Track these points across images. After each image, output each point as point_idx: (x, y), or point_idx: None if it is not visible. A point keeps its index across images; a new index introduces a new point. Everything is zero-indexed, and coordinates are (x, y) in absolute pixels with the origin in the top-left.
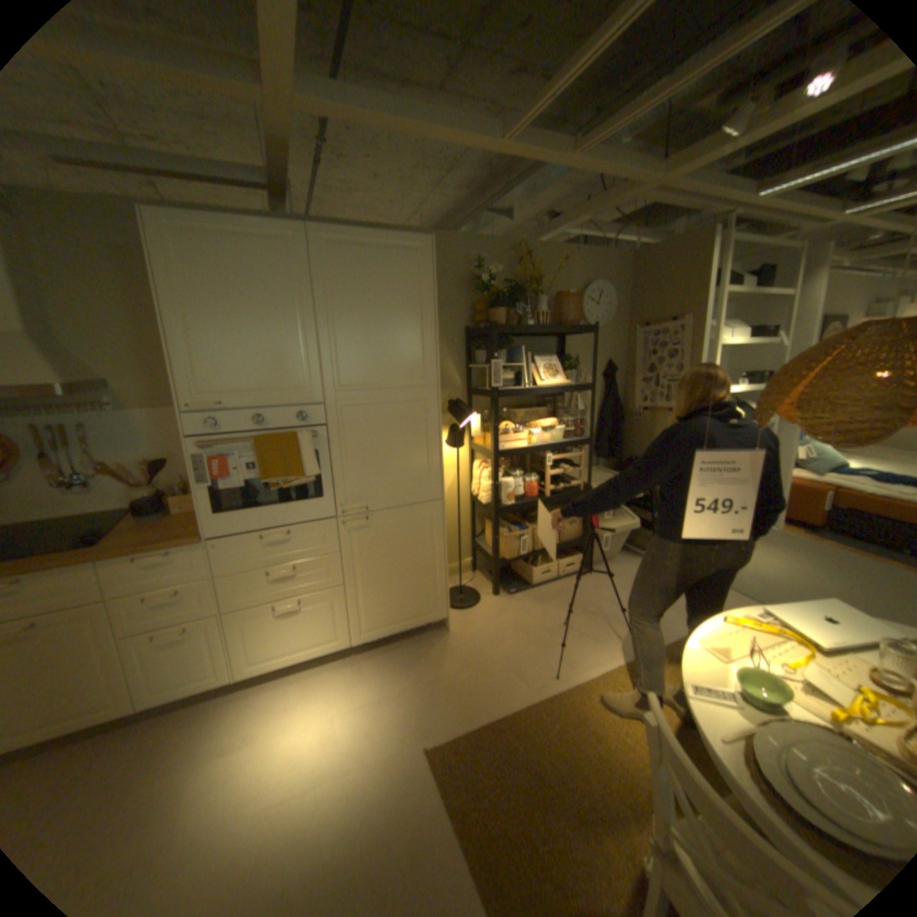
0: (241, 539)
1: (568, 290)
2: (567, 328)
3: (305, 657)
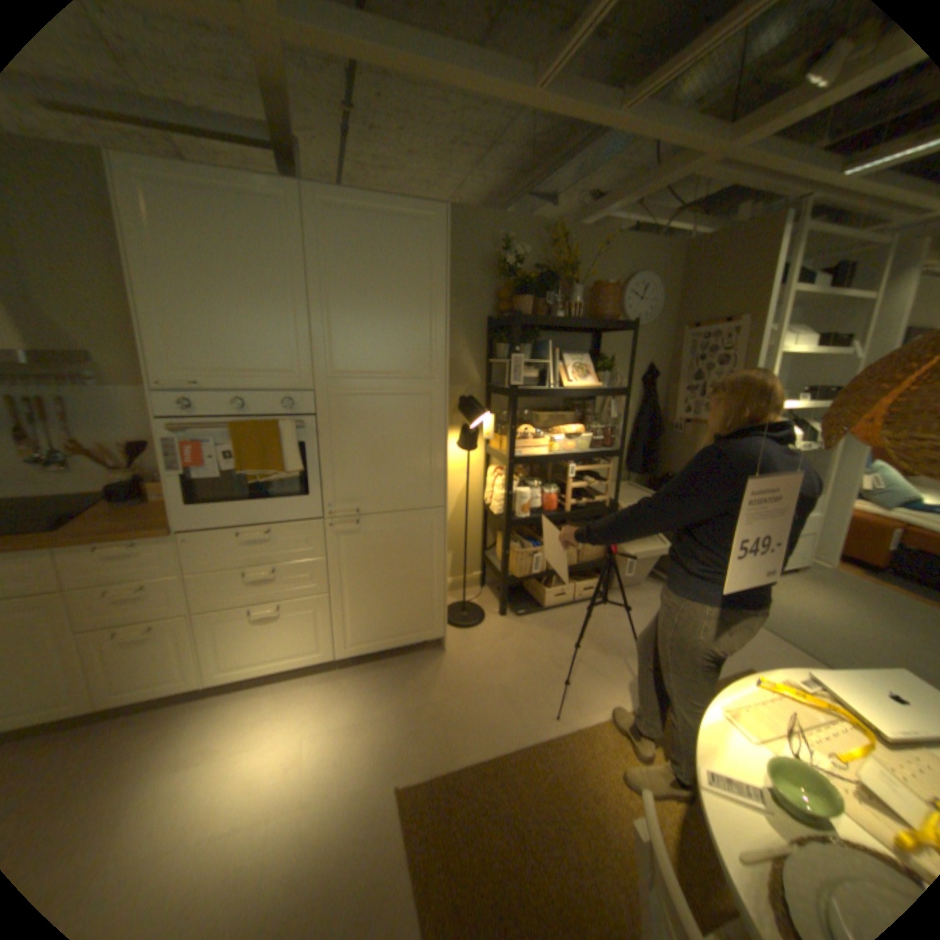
0: (214, 535)
1: (609, 282)
2: (604, 323)
3: (282, 667)
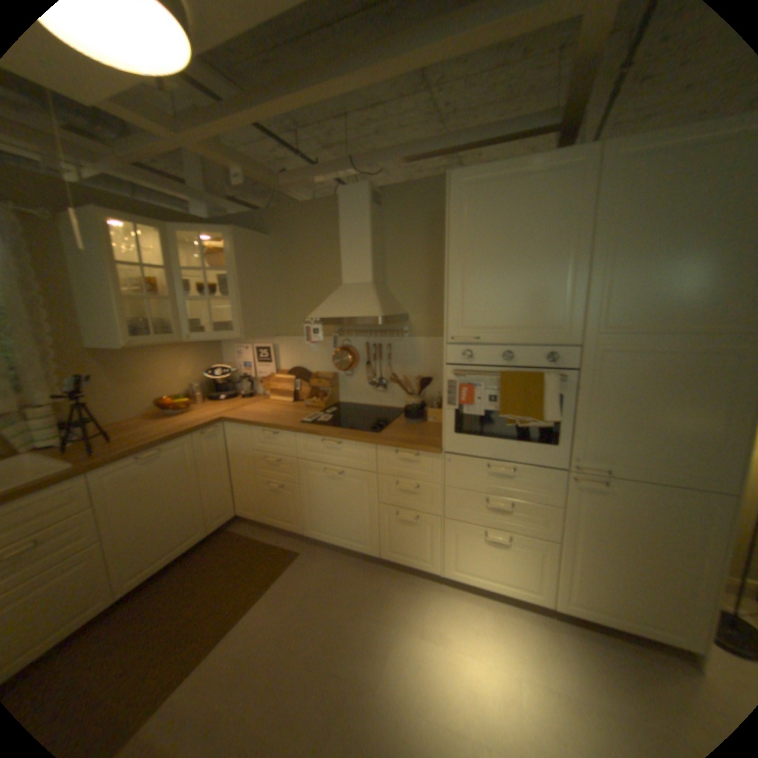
0: (472, 460)
1: None
2: None
3: (506, 591)
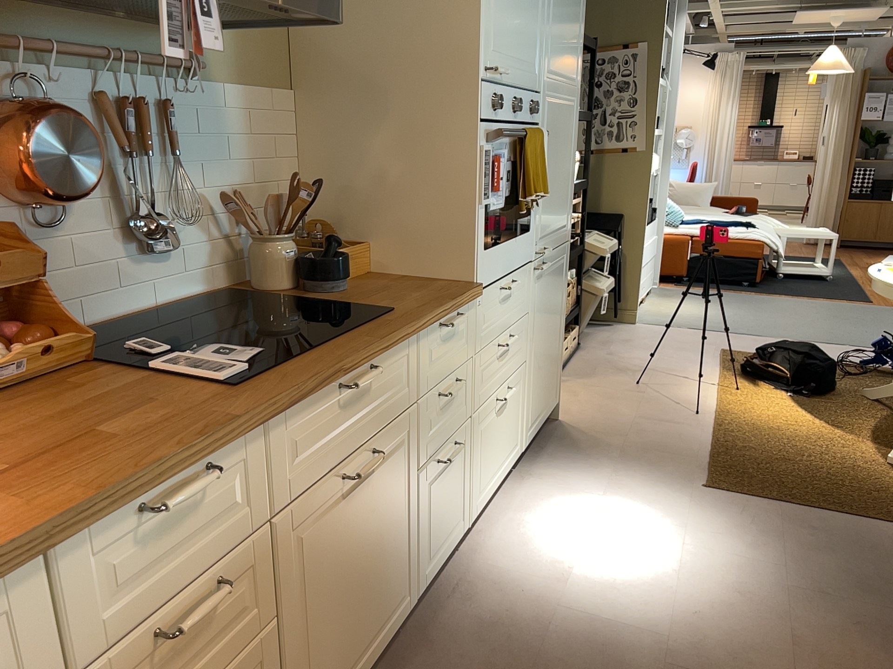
0: (492, 289)
1: None
2: None
3: (504, 470)
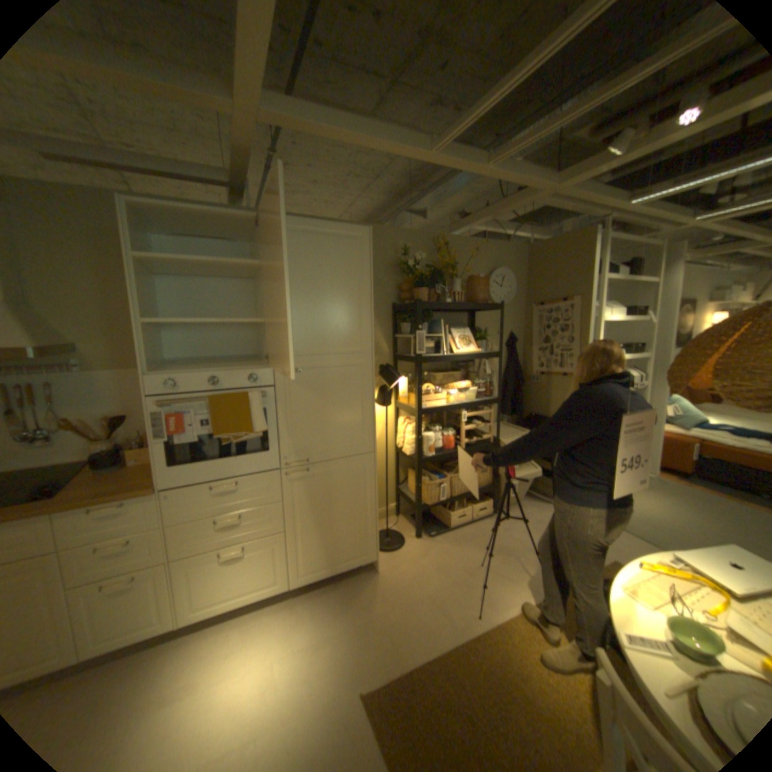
0: (192, 490)
1: (477, 275)
2: (478, 305)
3: (247, 601)
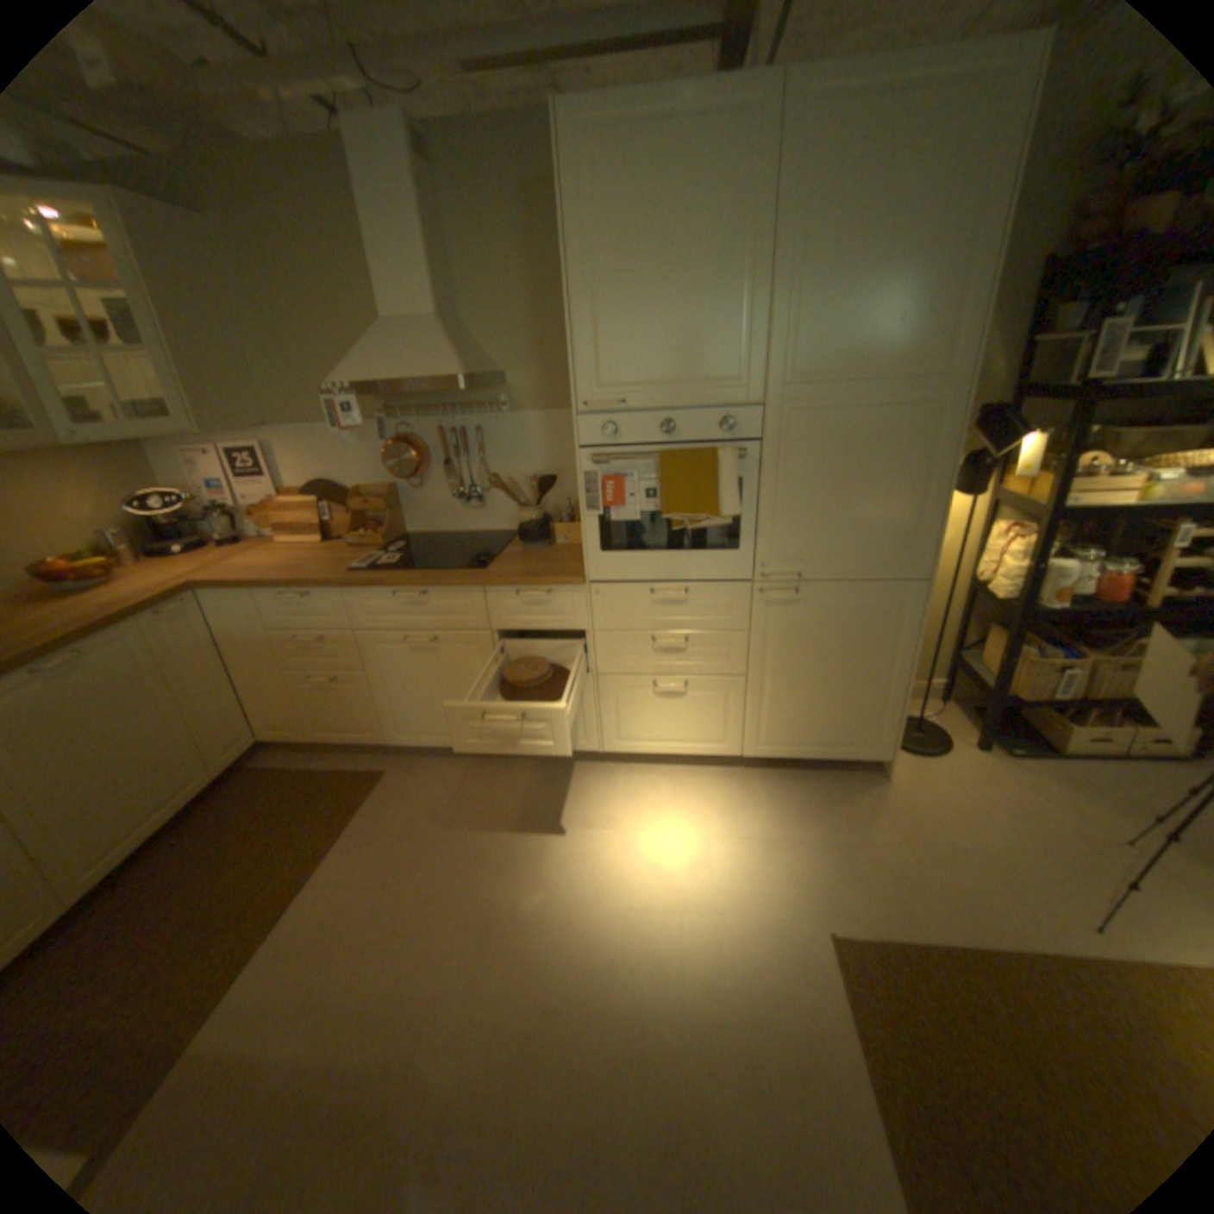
0: (628, 588)
1: None
2: None
3: (684, 749)
